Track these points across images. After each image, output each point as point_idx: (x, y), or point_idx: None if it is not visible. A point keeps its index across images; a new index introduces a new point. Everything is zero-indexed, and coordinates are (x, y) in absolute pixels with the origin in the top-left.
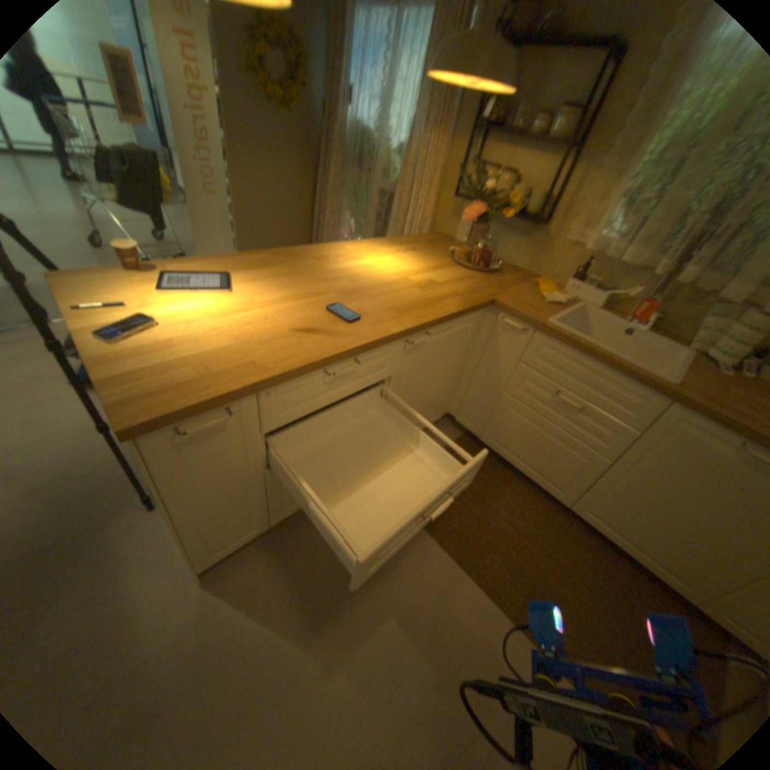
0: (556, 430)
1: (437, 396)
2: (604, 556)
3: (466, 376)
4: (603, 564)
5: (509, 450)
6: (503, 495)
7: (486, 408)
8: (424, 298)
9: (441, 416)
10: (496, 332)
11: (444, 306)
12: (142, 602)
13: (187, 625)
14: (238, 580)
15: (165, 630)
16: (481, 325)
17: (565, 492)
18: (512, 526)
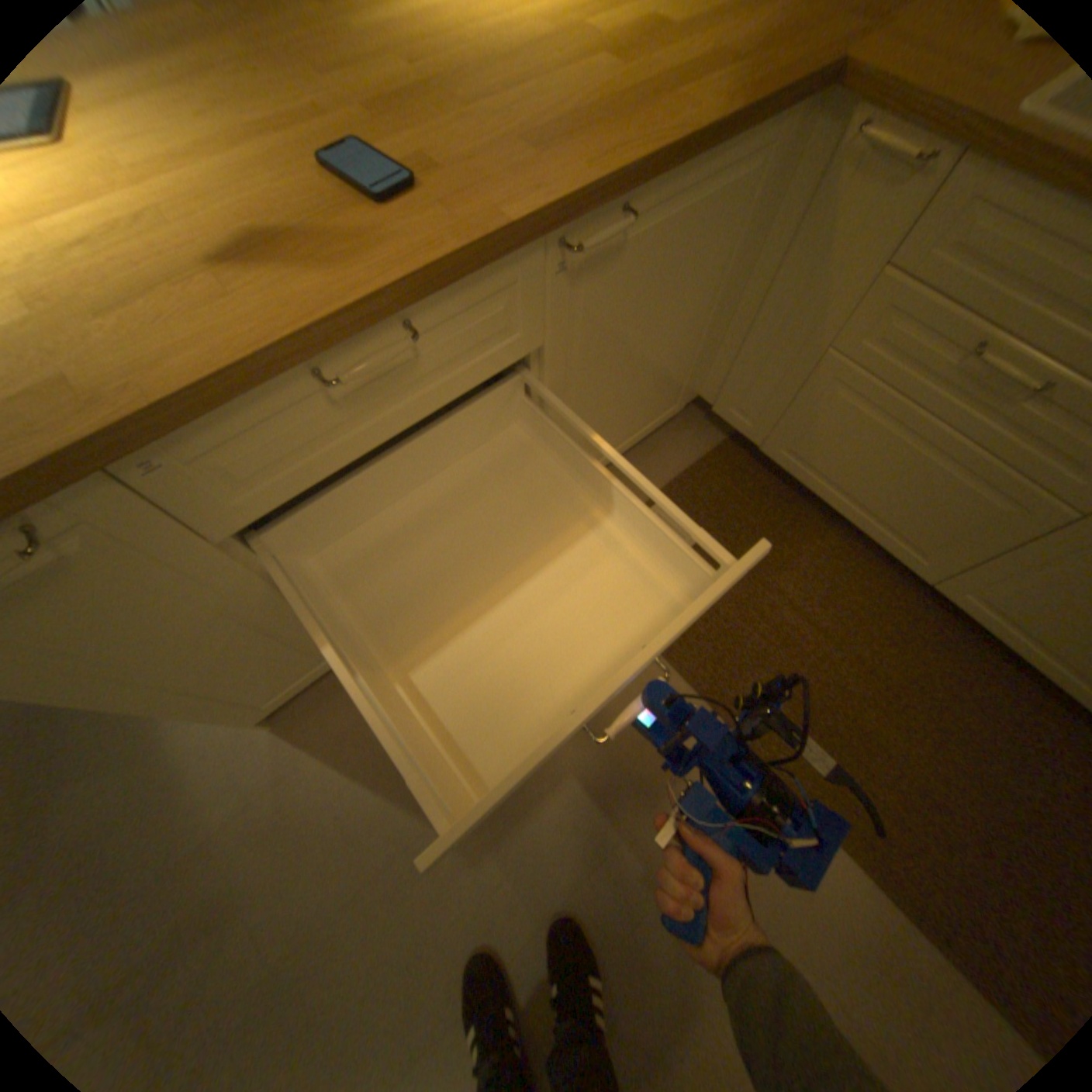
0: (948, 438)
1: (669, 371)
2: (984, 668)
3: (740, 313)
4: (979, 683)
5: (820, 473)
6: (795, 558)
7: (780, 387)
8: (625, 84)
9: (682, 407)
10: (832, 179)
11: (682, 104)
12: (190, 757)
13: (259, 791)
14: (327, 722)
15: (228, 797)
16: (793, 162)
17: (930, 559)
18: (806, 617)
